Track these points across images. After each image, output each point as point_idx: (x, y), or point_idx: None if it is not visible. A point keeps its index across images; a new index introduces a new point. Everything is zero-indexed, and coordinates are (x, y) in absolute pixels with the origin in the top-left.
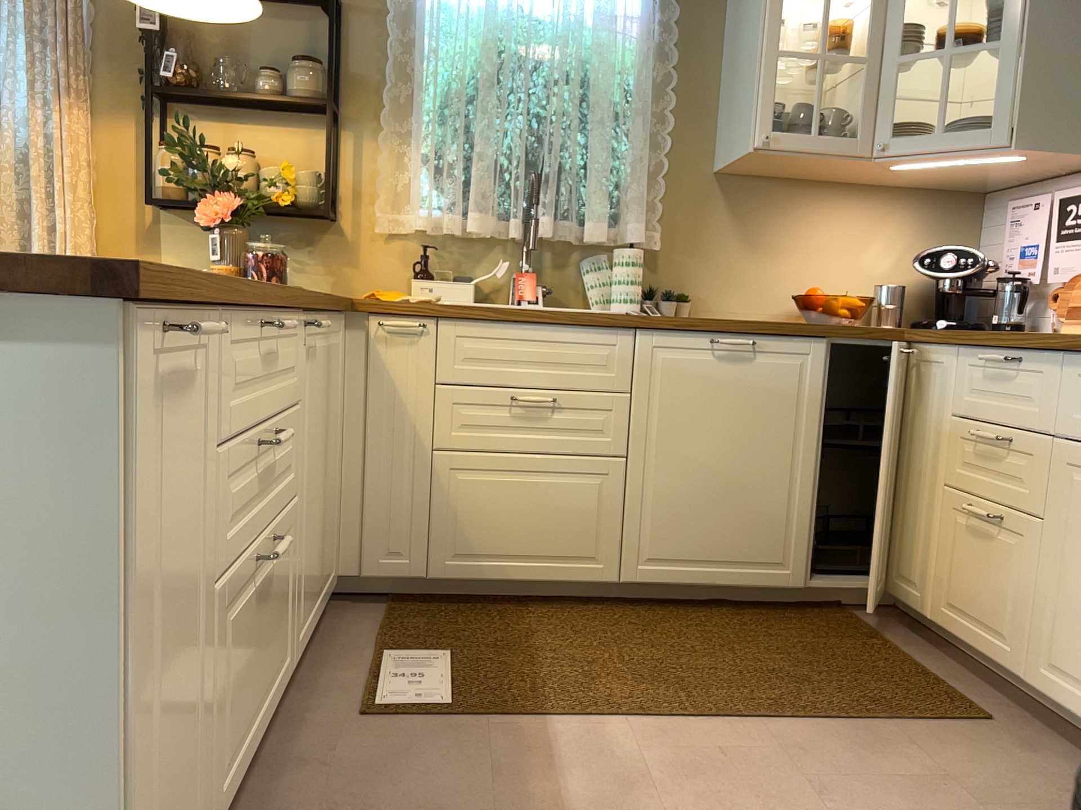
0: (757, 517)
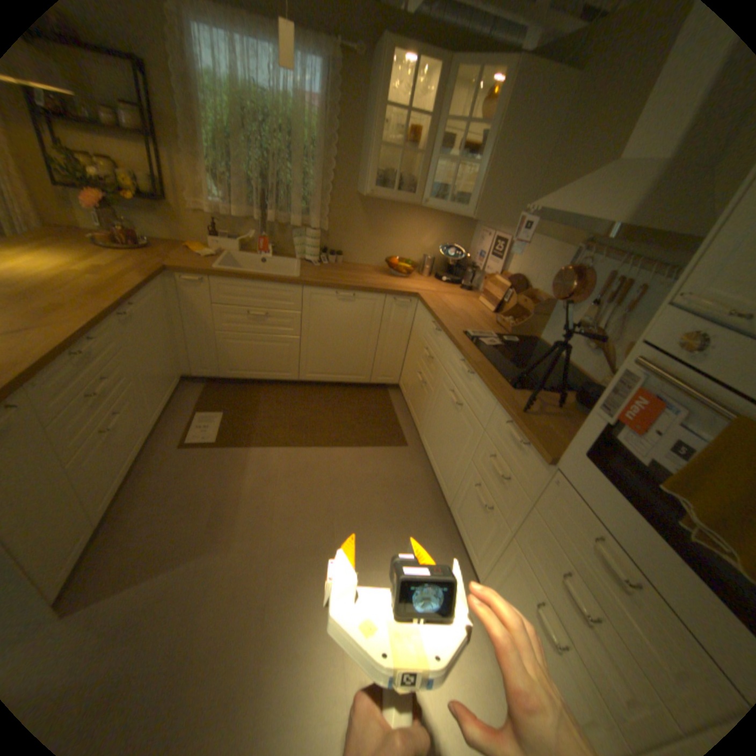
0: (352, 360)
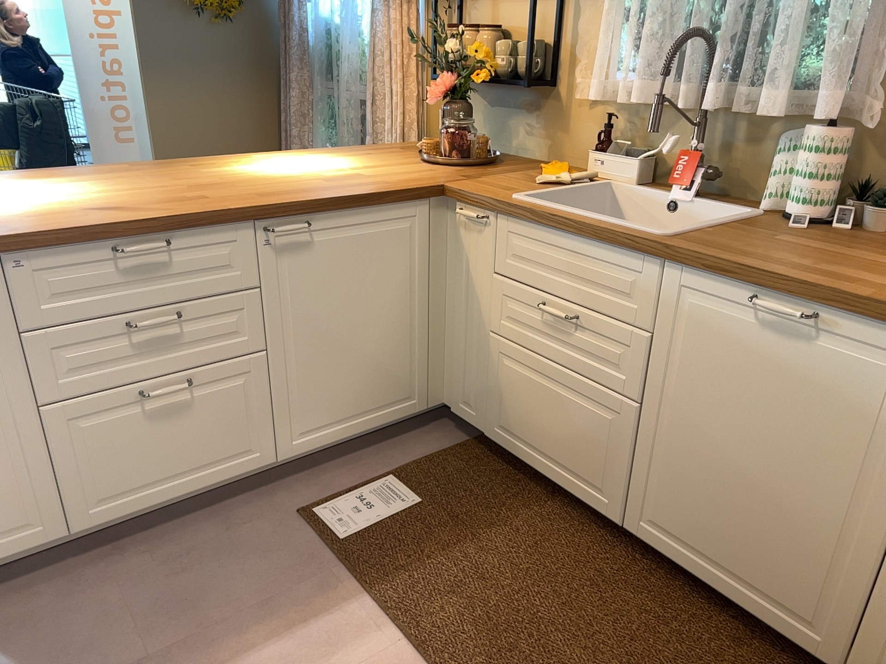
0: (783, 547)
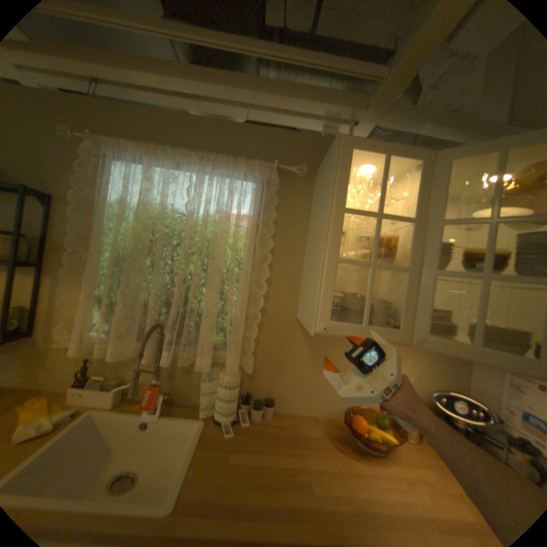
0: None
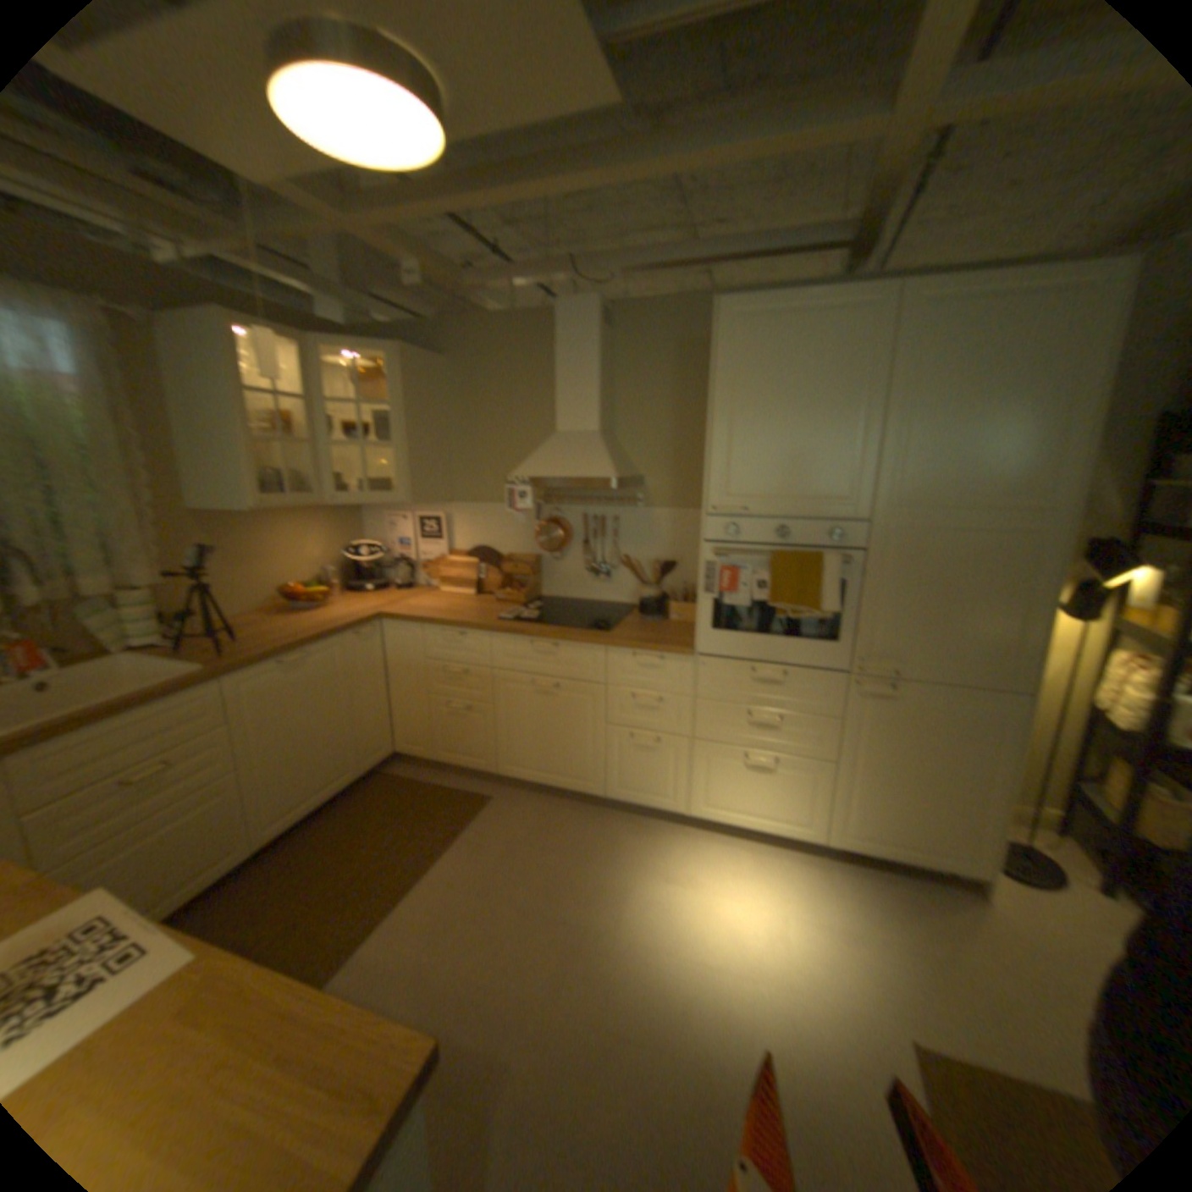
0: (329, 758)
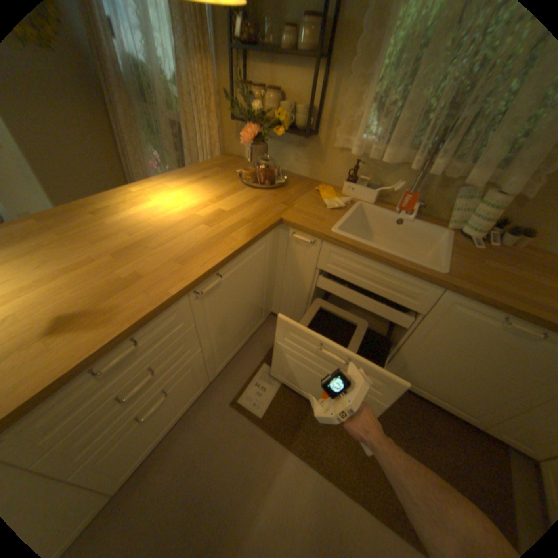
0: (474, 398)
